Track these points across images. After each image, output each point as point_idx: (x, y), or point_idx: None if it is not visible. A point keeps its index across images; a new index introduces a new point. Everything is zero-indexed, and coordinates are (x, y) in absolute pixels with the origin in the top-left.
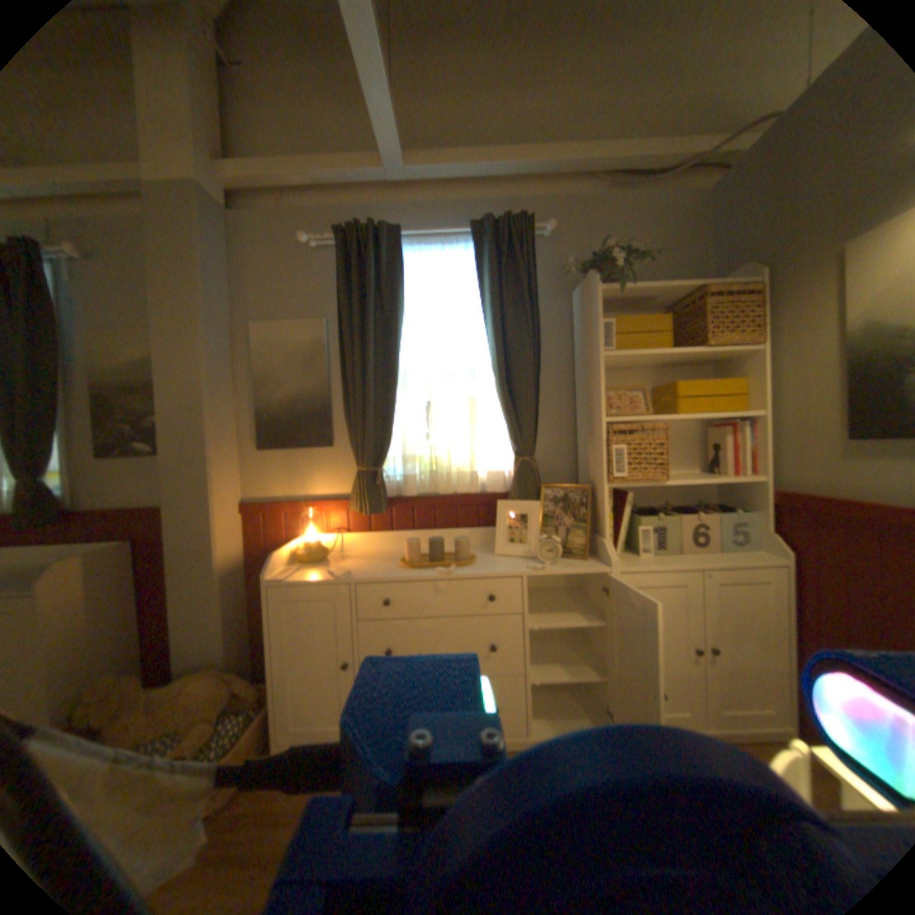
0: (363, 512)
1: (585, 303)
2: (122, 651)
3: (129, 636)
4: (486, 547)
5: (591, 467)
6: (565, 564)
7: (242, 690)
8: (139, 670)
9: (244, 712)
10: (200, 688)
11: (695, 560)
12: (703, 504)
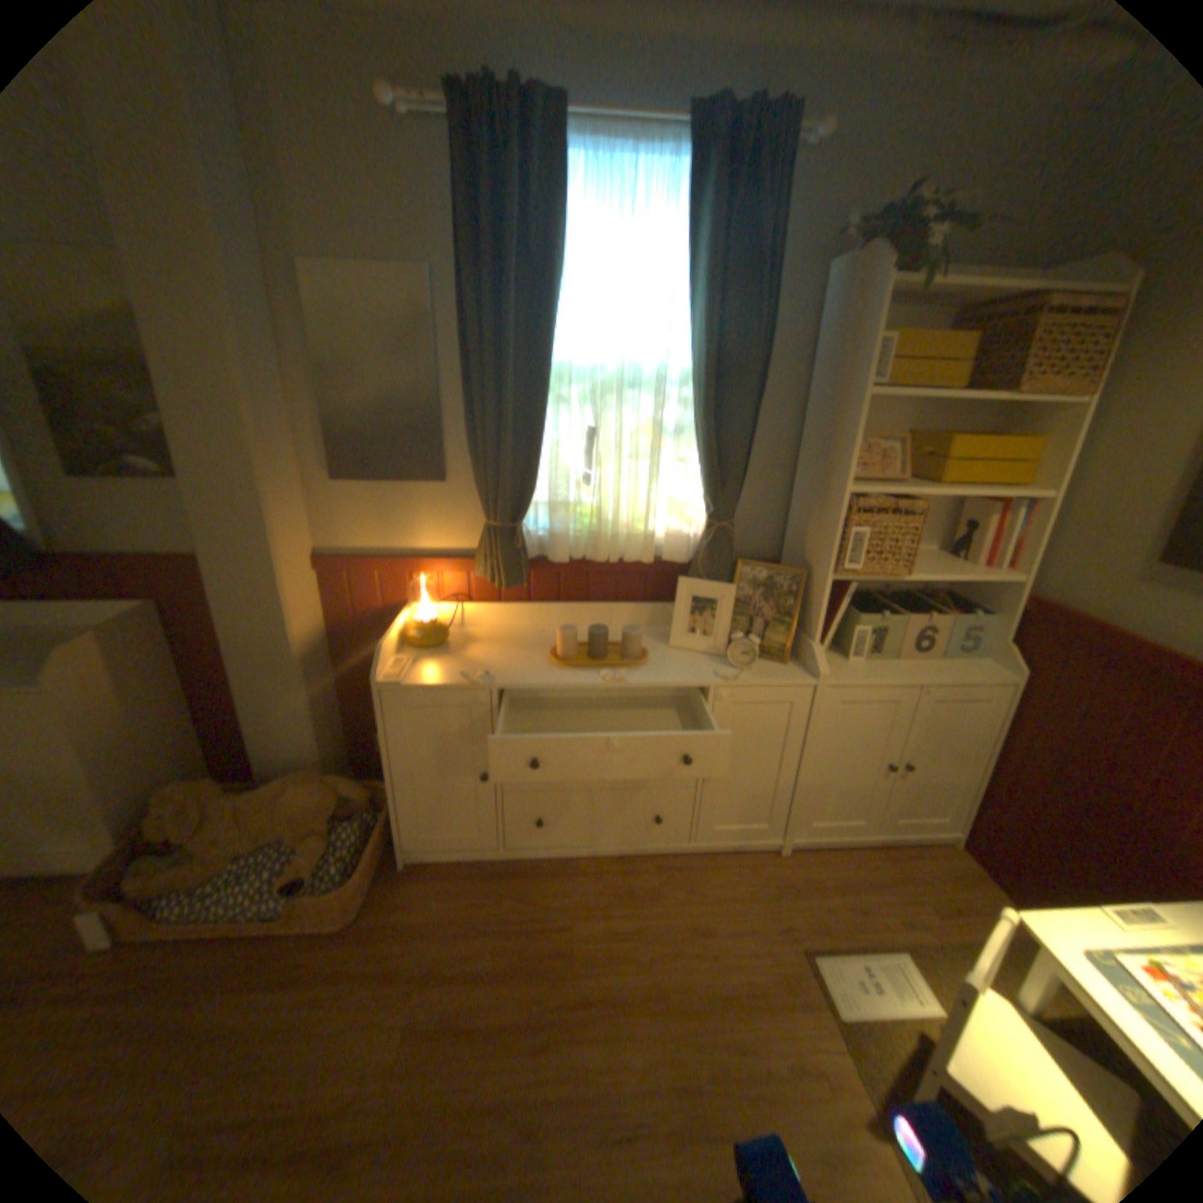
0: (493, 580)
1: (854, 291)
2: (174, 736)
3: (179, 717)
4: (652, 629)
5: (808, 543)
6: (760, 669)
7: (350, 792)
8: (200, 753)
9: (354, 812)
10: (299, 795)
11: (912, 670)
12: (929, 589)
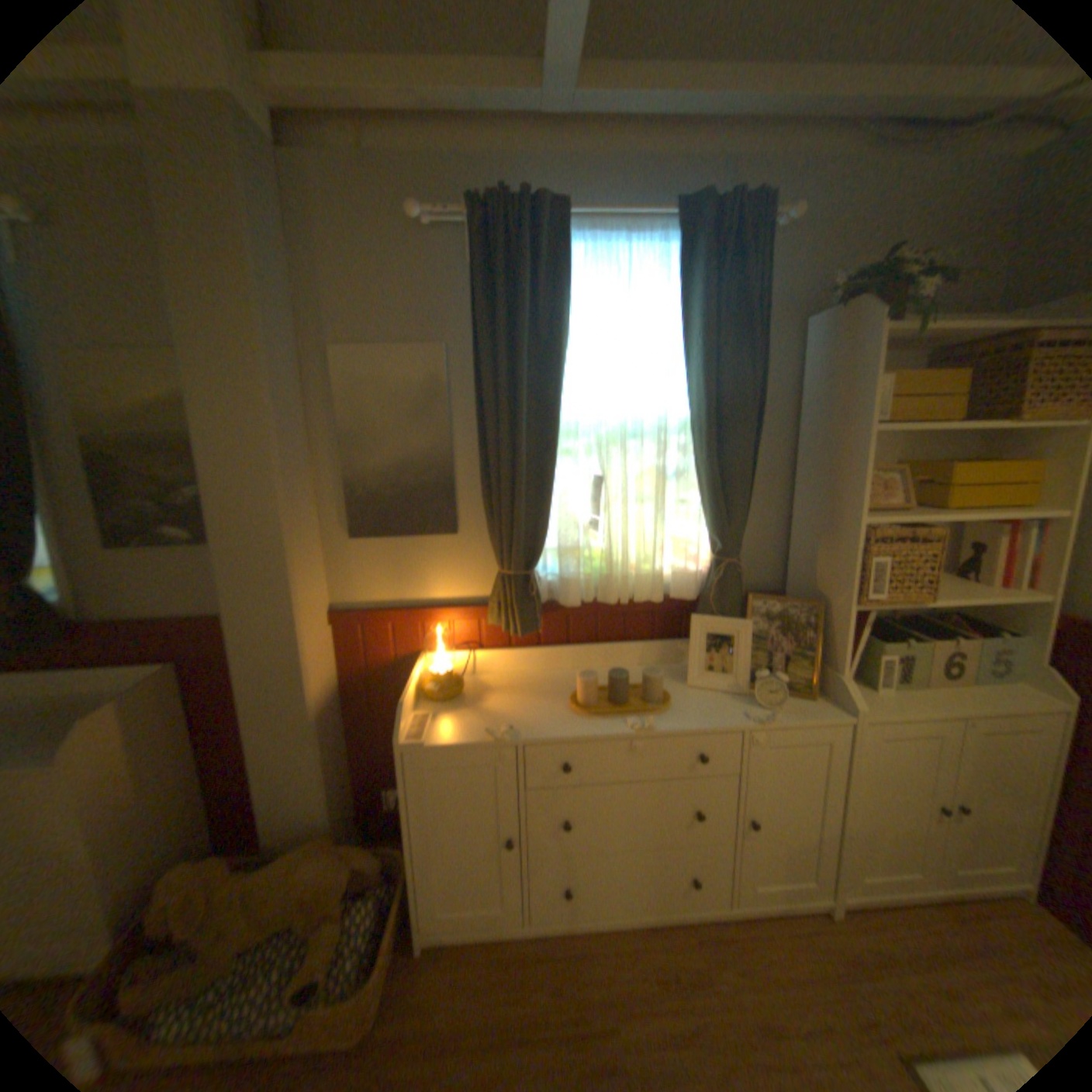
0: (505, 627)
1: (841, 341)
2: (179, 808)
3: (186, 787)
4: (663, 667)
5: (820, 574)
6: (790, 708)
7: (362, 867)
8: (203, 824)
9: (366, 890)
10: (311, 876)
11: (950, 701)
12: (938, 612)
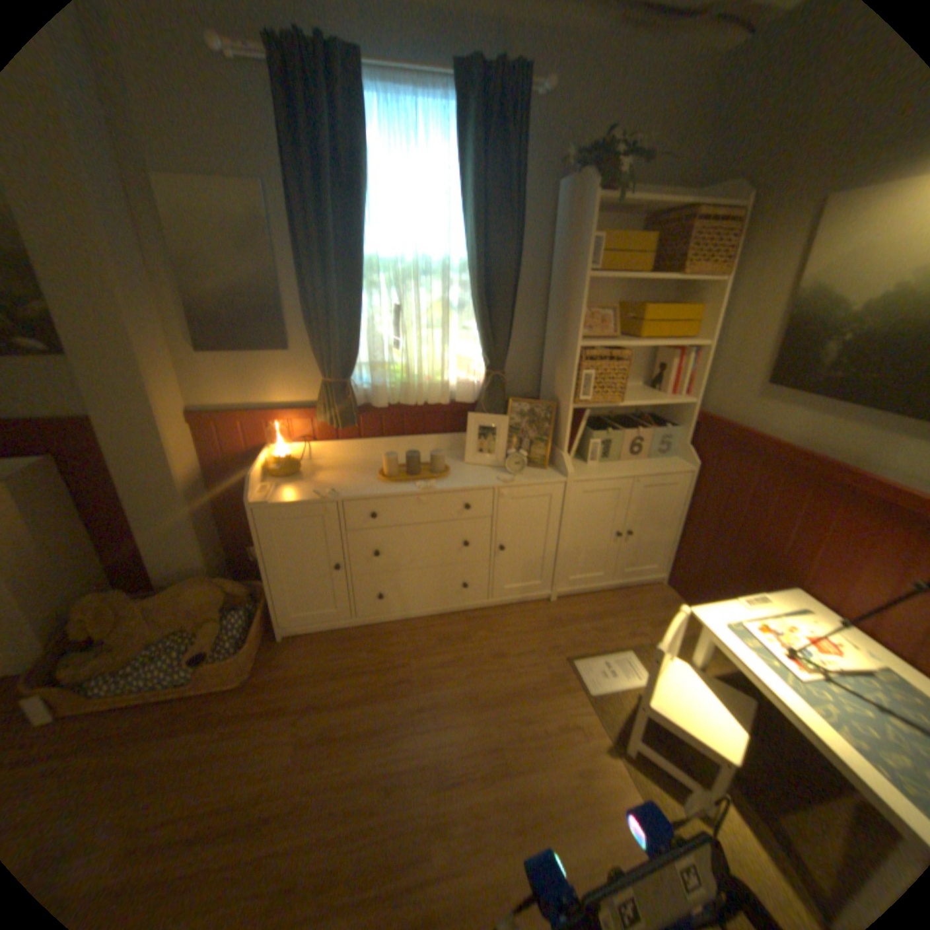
0: (331, 423)
1: (575, 203)
2: (79, 563)
3: (82, 548)
4: (451, 452)
5: (555, 384)
6: (527, 474)
7: (233, 590)
8: (102, 576)
9: (237, 605)
10: (193, 594)
11: (627, 467)
12: (638, 413)
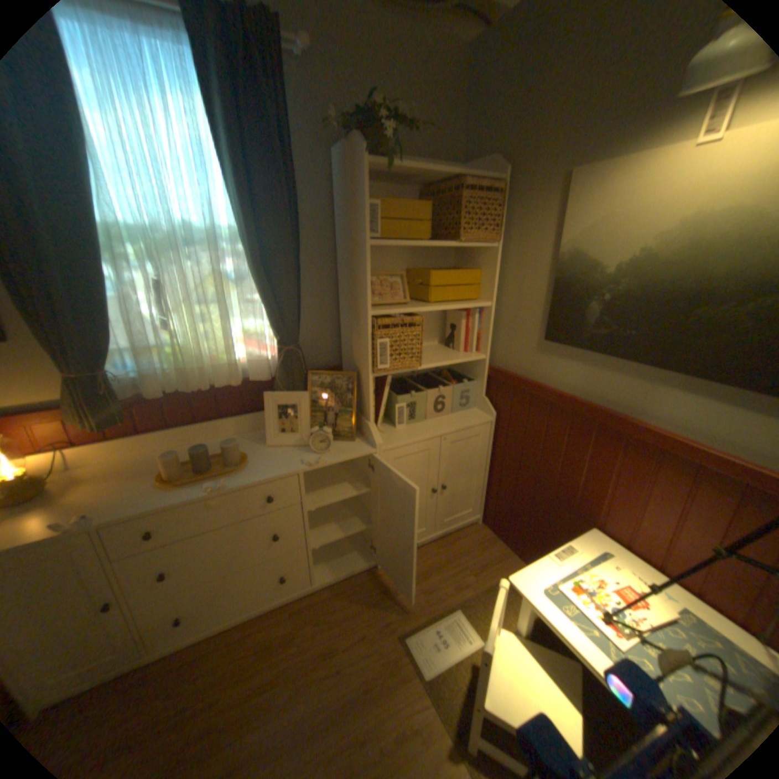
0: (87, 425)
1: (347, 170)
2: None
3: None
4: (255, 433)
5: (355, 353)
6: (336, 449)
7: None
8: None
9: None
10: None
11: (434, 426)
12: (437, 369)
